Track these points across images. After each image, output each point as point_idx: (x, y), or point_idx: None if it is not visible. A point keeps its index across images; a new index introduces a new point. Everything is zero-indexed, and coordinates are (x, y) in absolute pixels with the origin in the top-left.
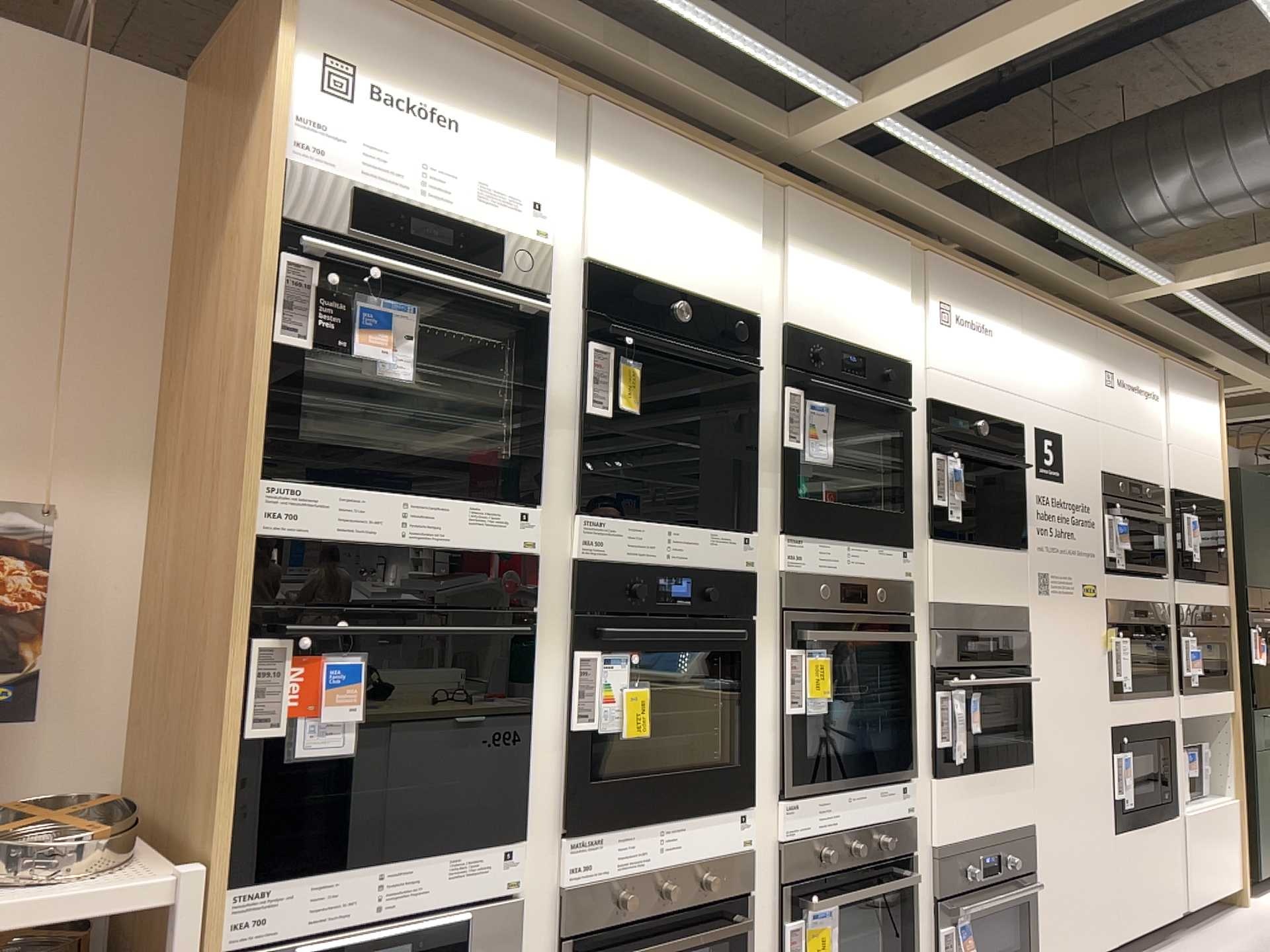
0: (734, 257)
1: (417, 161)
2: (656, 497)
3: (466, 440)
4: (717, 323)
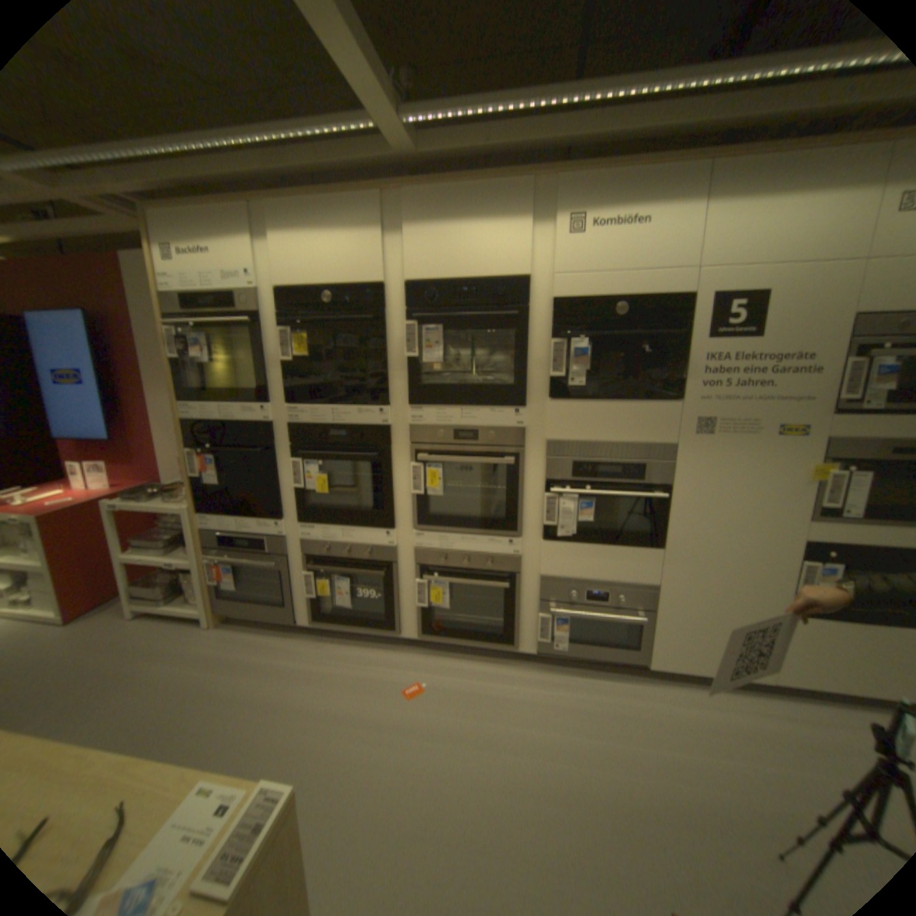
0: (362, 248)
1: (190, 270)
2: (329, 395)
3: (243, 380)
4: (357, 293)
